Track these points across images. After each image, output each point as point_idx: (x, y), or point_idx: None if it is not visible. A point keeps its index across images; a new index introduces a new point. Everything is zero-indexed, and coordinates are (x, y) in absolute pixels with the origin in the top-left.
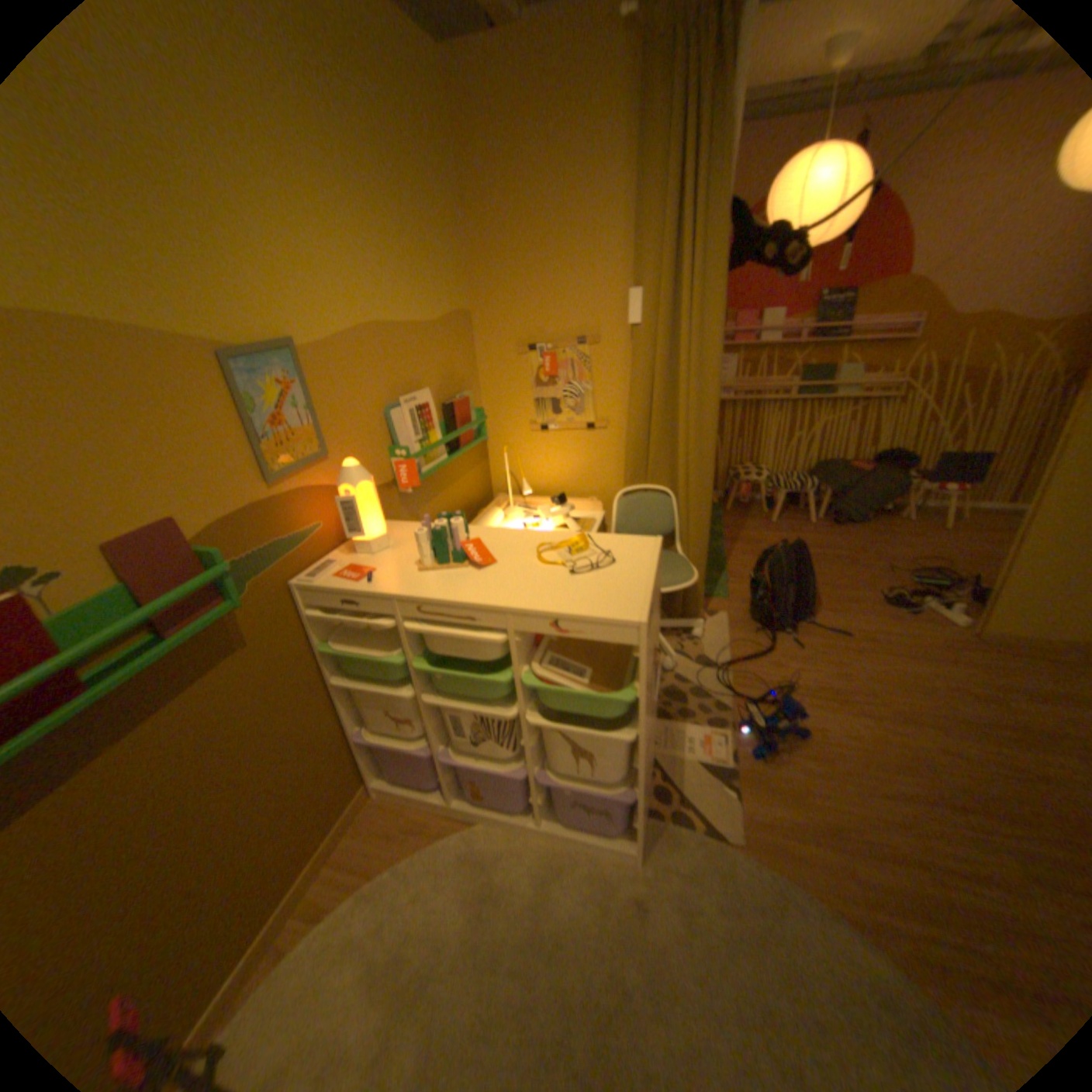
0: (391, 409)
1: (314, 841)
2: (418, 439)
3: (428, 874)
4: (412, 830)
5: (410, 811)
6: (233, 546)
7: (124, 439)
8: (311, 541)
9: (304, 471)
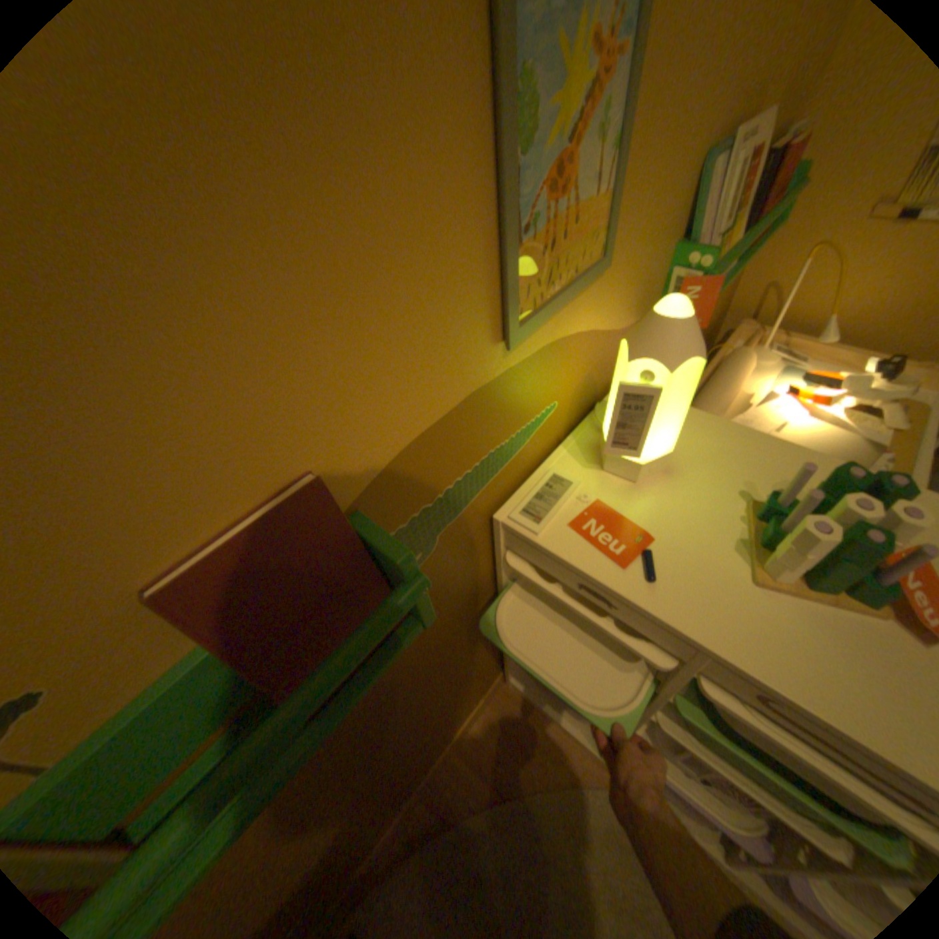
0: (720, 152)
1: (451, 736)
2: (728, 225)
3: (570, 833)
4: (551, 752)
5: (549, 724)
6: (430, 482)
7: (165, 240)
8: (536, 436)
9: (567, 305)
